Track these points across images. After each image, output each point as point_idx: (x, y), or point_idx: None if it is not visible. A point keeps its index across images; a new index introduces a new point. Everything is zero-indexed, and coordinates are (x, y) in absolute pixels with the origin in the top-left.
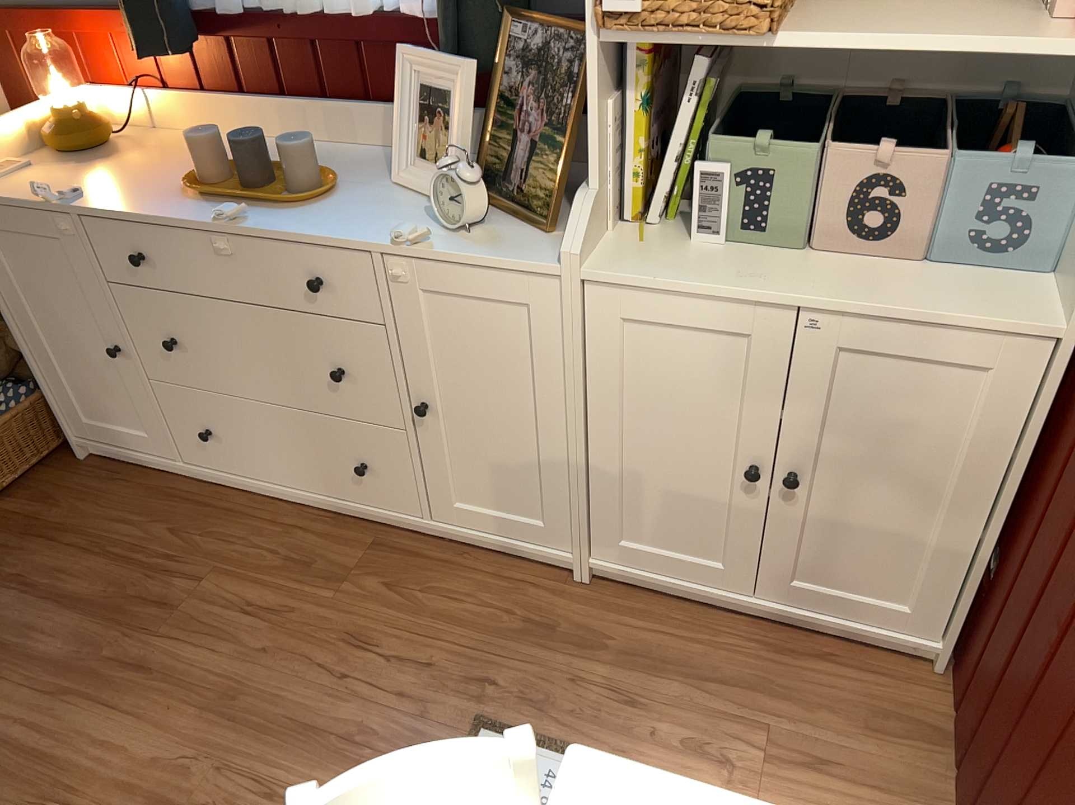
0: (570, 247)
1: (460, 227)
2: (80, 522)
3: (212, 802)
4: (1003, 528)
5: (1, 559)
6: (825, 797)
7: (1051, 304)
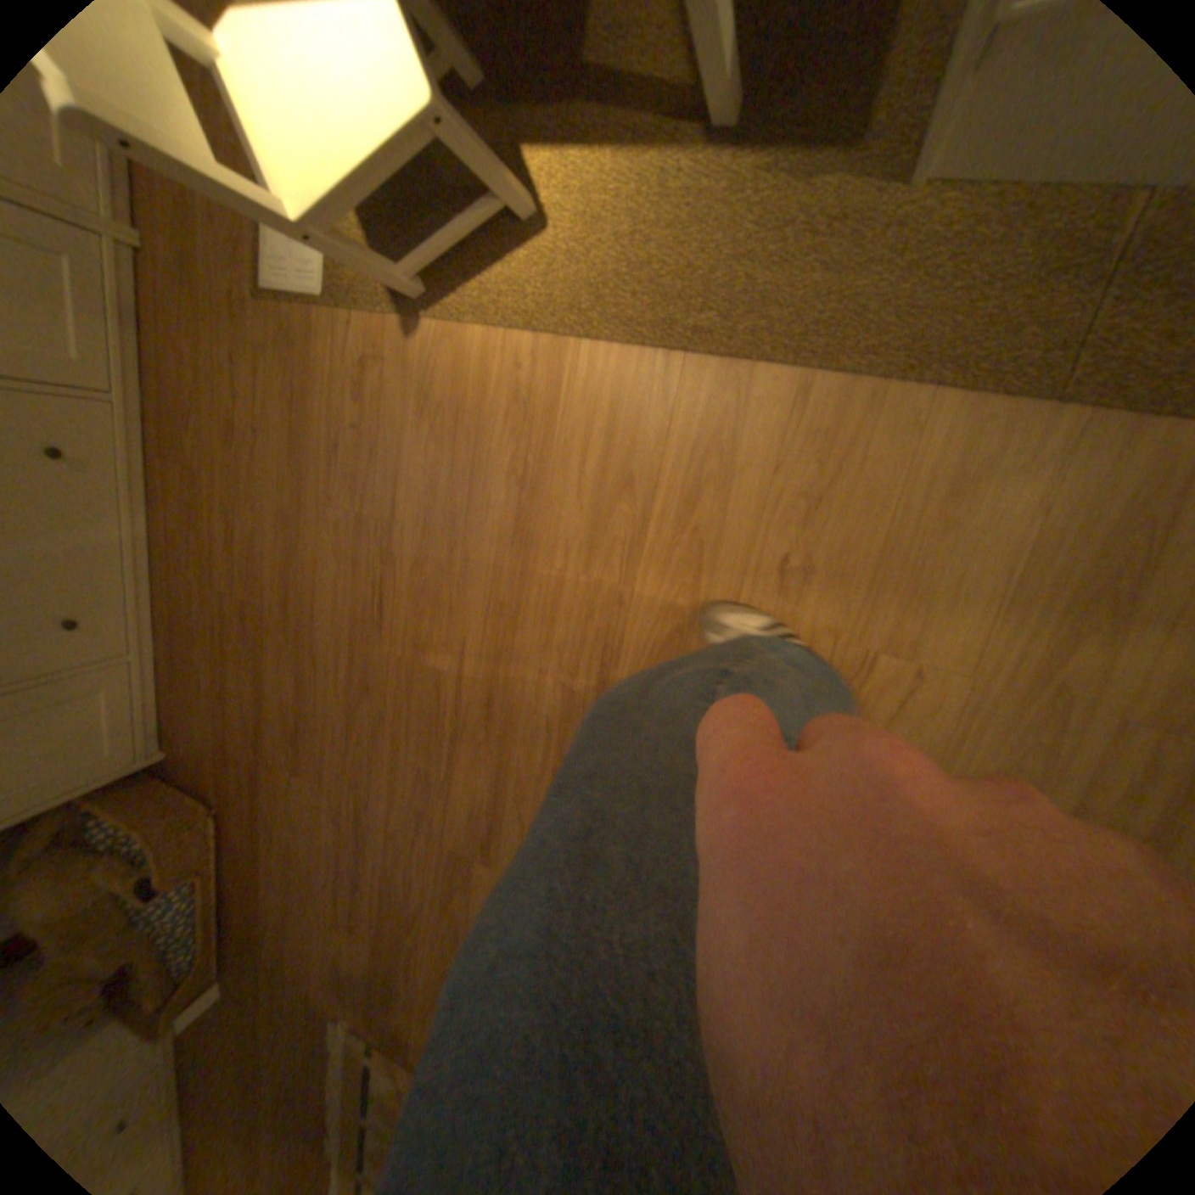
0: None
1: None
2: (201, 729)
3: (347, 493)
4: None
5: (241, 776)
6: None
7: None
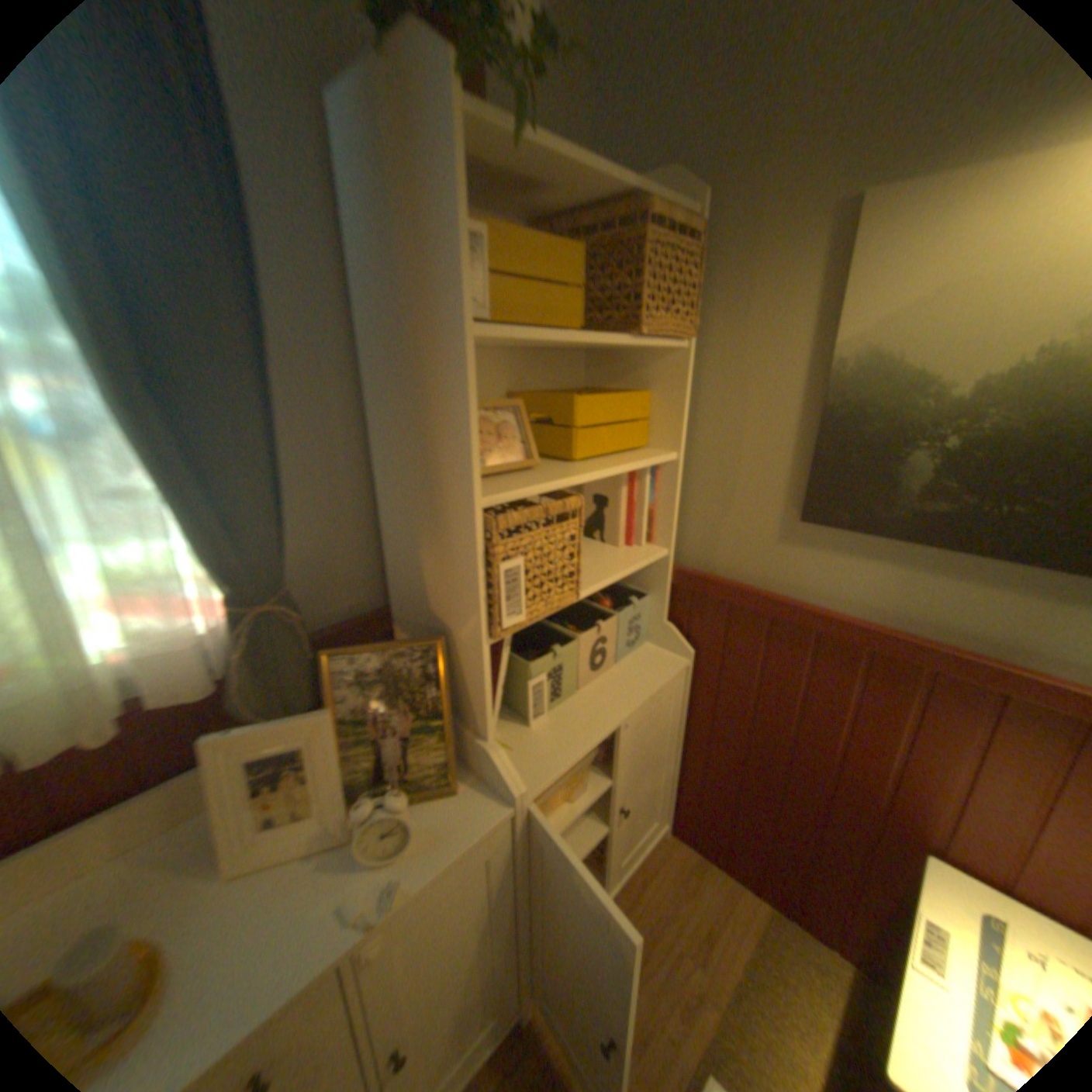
0: (513, 788)
1: (399, 852)
2: None
3: None
4: (684, 751)
5: None
6: (735, 949)
7: (673, 650)
